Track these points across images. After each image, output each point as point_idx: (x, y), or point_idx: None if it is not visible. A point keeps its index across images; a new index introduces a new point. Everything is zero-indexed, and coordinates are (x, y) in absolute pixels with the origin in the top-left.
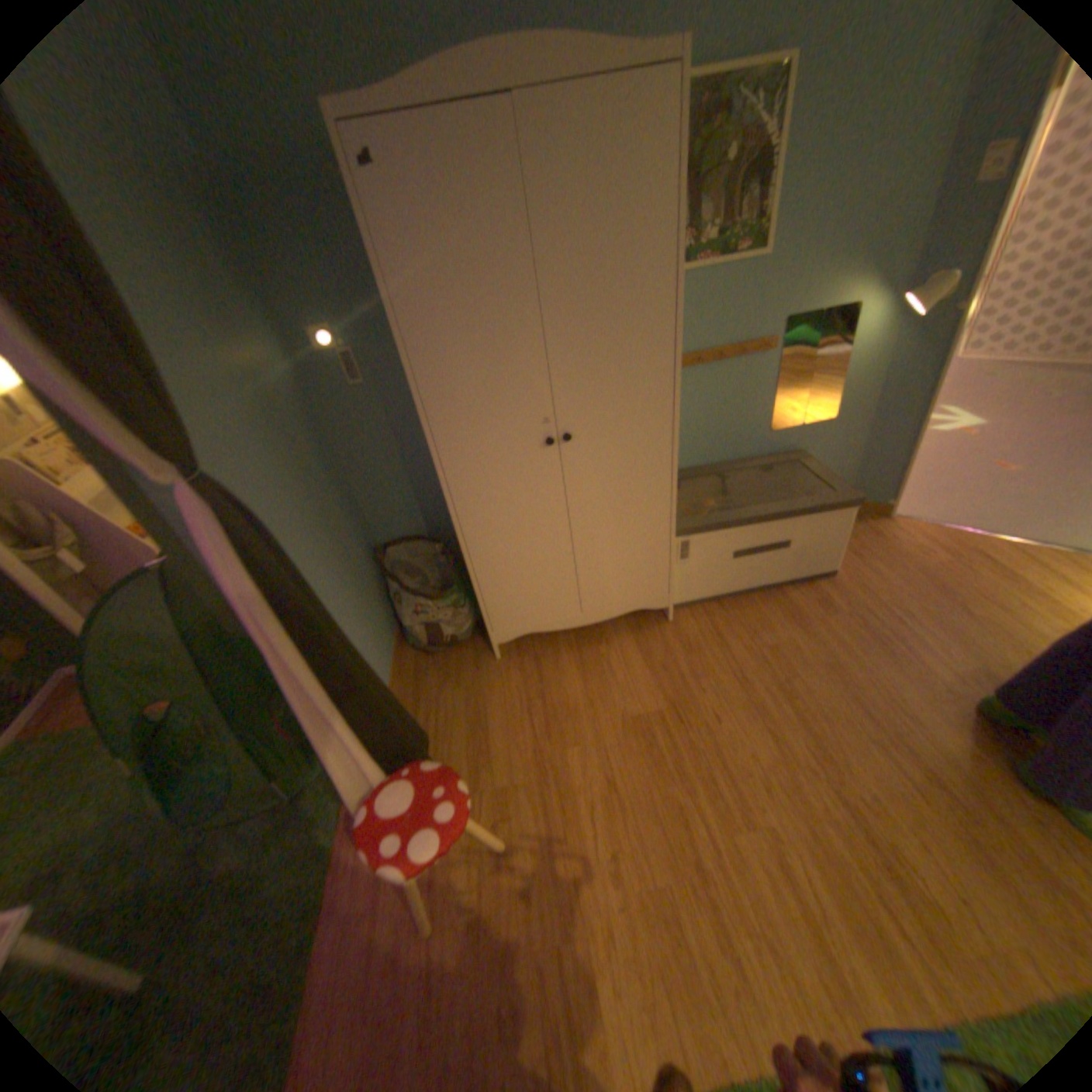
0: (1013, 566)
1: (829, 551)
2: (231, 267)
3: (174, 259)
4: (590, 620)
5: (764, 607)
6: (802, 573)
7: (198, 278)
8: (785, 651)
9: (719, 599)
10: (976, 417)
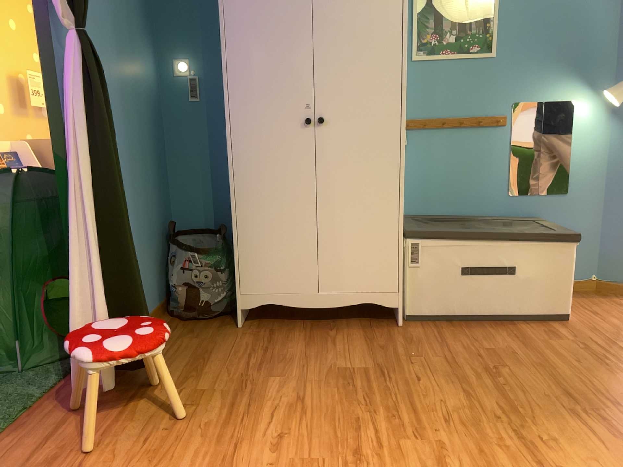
0: None
1: (557, 288)
2: (145, 10)
3: None
4: (326, 303)
5: (492, 329)
6: (532, 308)
7: None
8: (500, 353)
9: (450, 318)
10: None
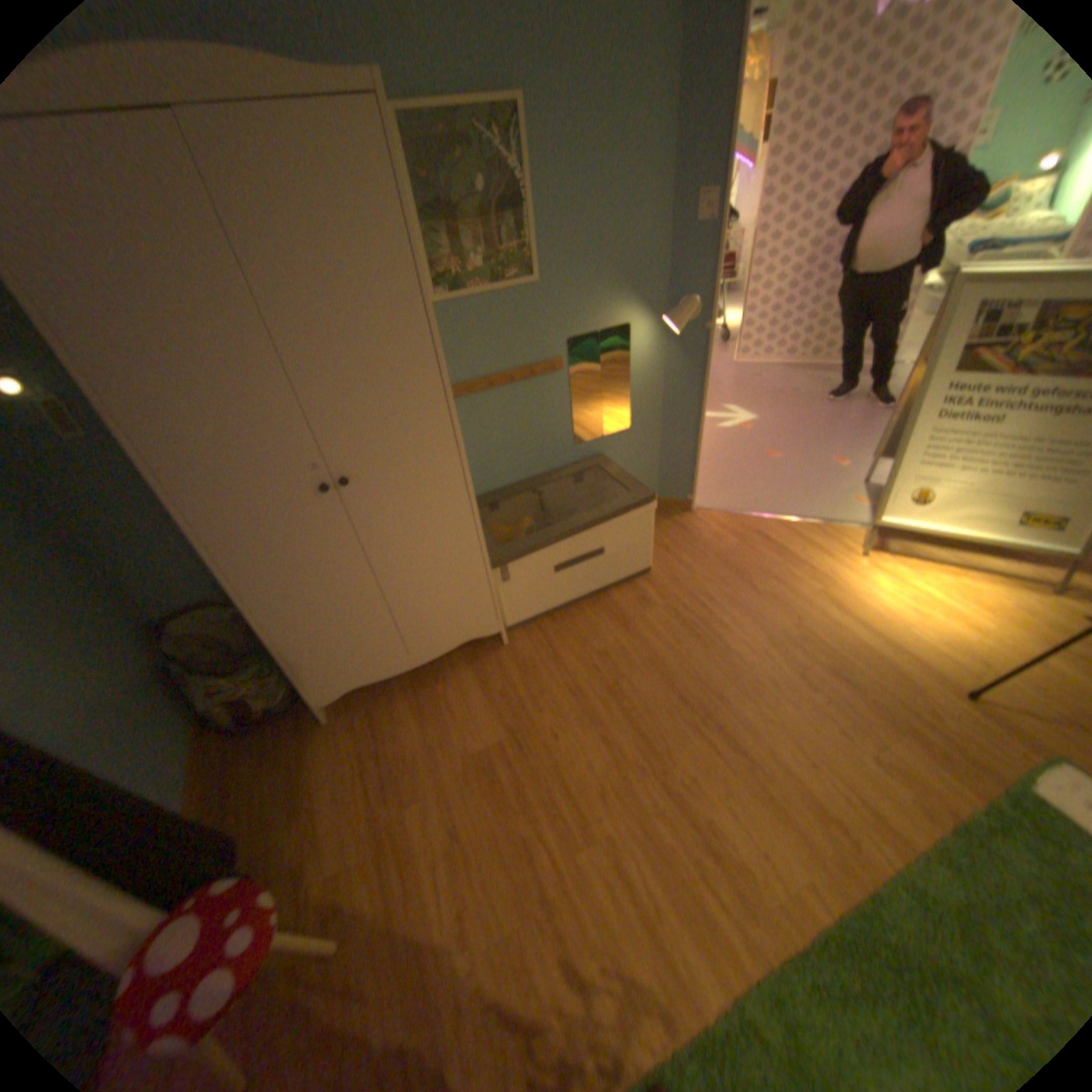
0: (782, 541)
1: (640, 551)
2: None
3: None
4: (422, 660)
5: (592, 612)
6: (621, 575)
7: None
8: (612, 653)
9: (550, 613)
10: (749, 413)
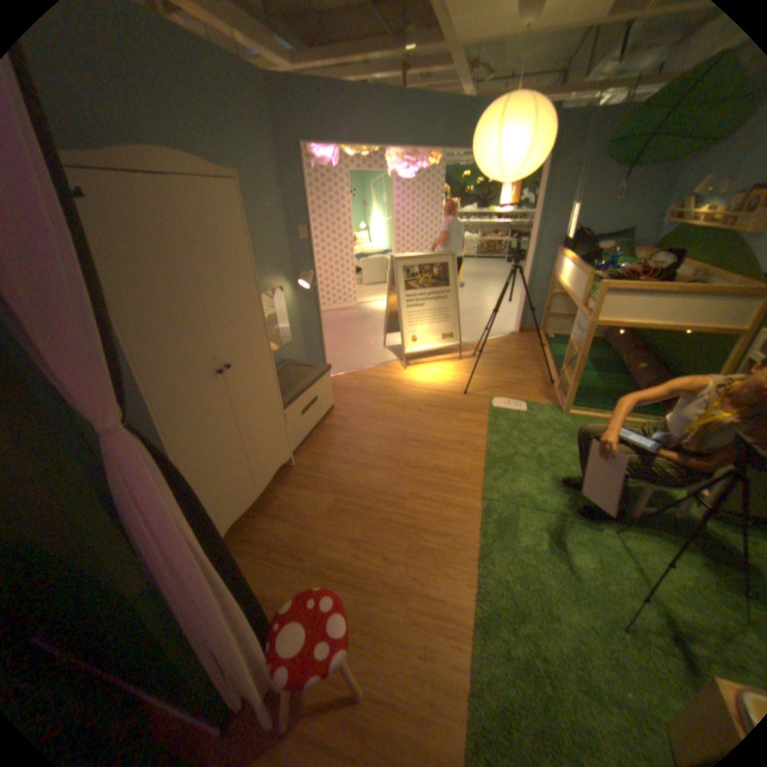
0: (373, 375)
1: (328, 395)
2: None
3: None
4: (259, 490)
5: (322, 433)
6: (323, 411)
7: None
8: (347, 442)
9: (302, 442)
10: None
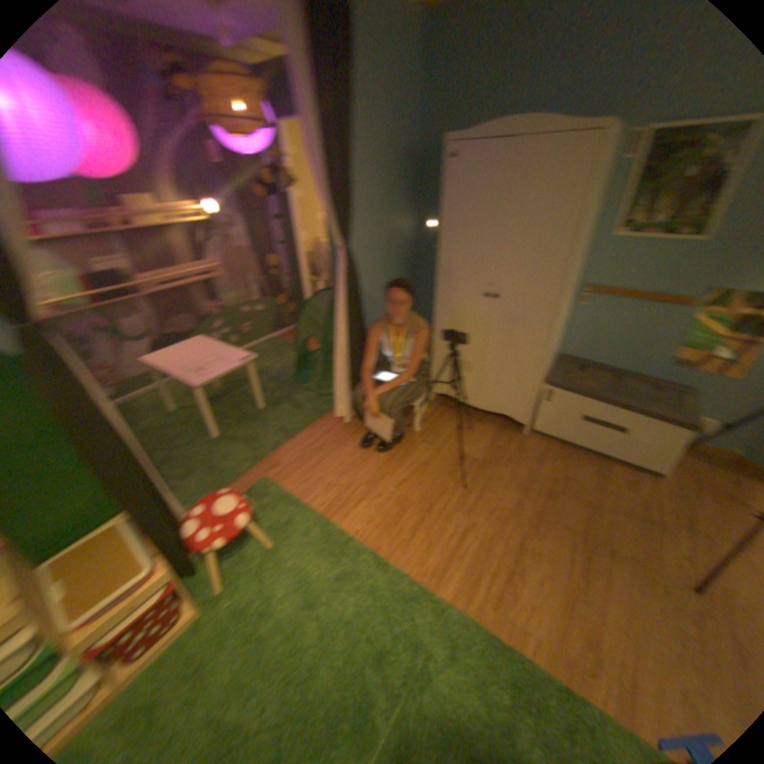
0: None
1: (660, 457)
2: (410, 187)
3: (386, 181)
4: (480, 407)
5: (589, 463)
6: (633, 462)
7: (392, 189)
8: (574, 485)
9: (564, 443)
10: None
